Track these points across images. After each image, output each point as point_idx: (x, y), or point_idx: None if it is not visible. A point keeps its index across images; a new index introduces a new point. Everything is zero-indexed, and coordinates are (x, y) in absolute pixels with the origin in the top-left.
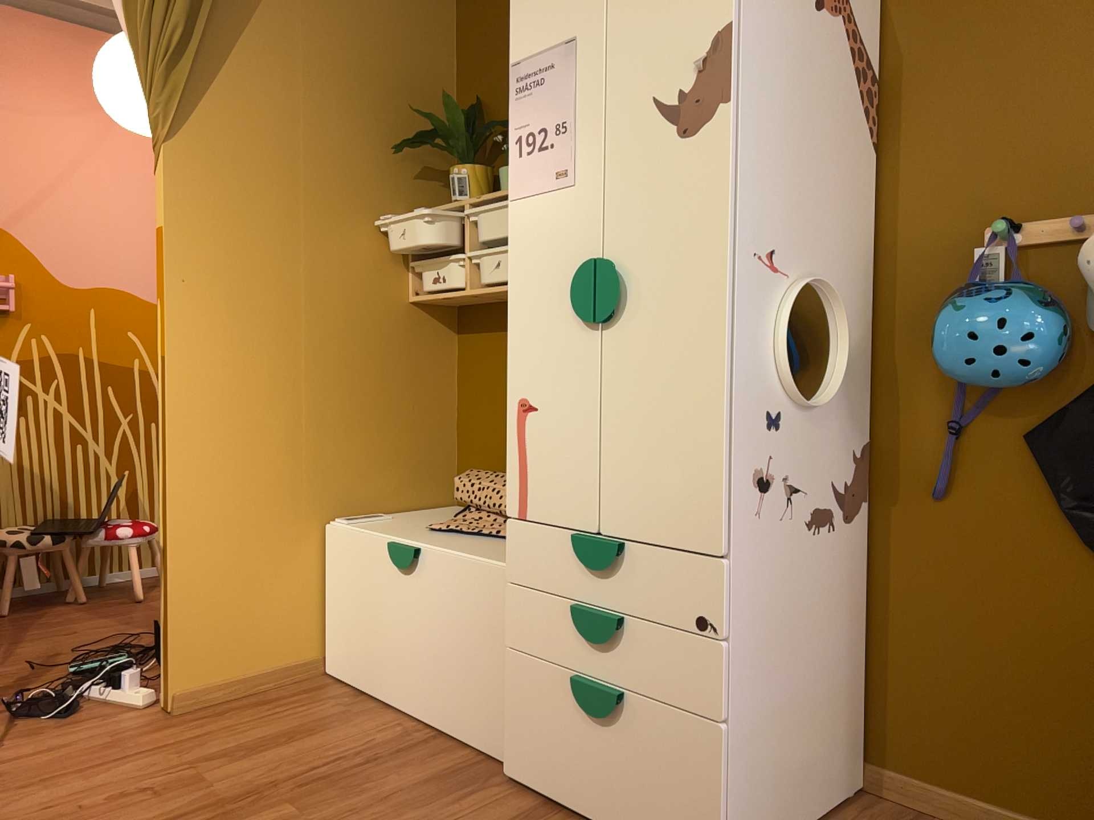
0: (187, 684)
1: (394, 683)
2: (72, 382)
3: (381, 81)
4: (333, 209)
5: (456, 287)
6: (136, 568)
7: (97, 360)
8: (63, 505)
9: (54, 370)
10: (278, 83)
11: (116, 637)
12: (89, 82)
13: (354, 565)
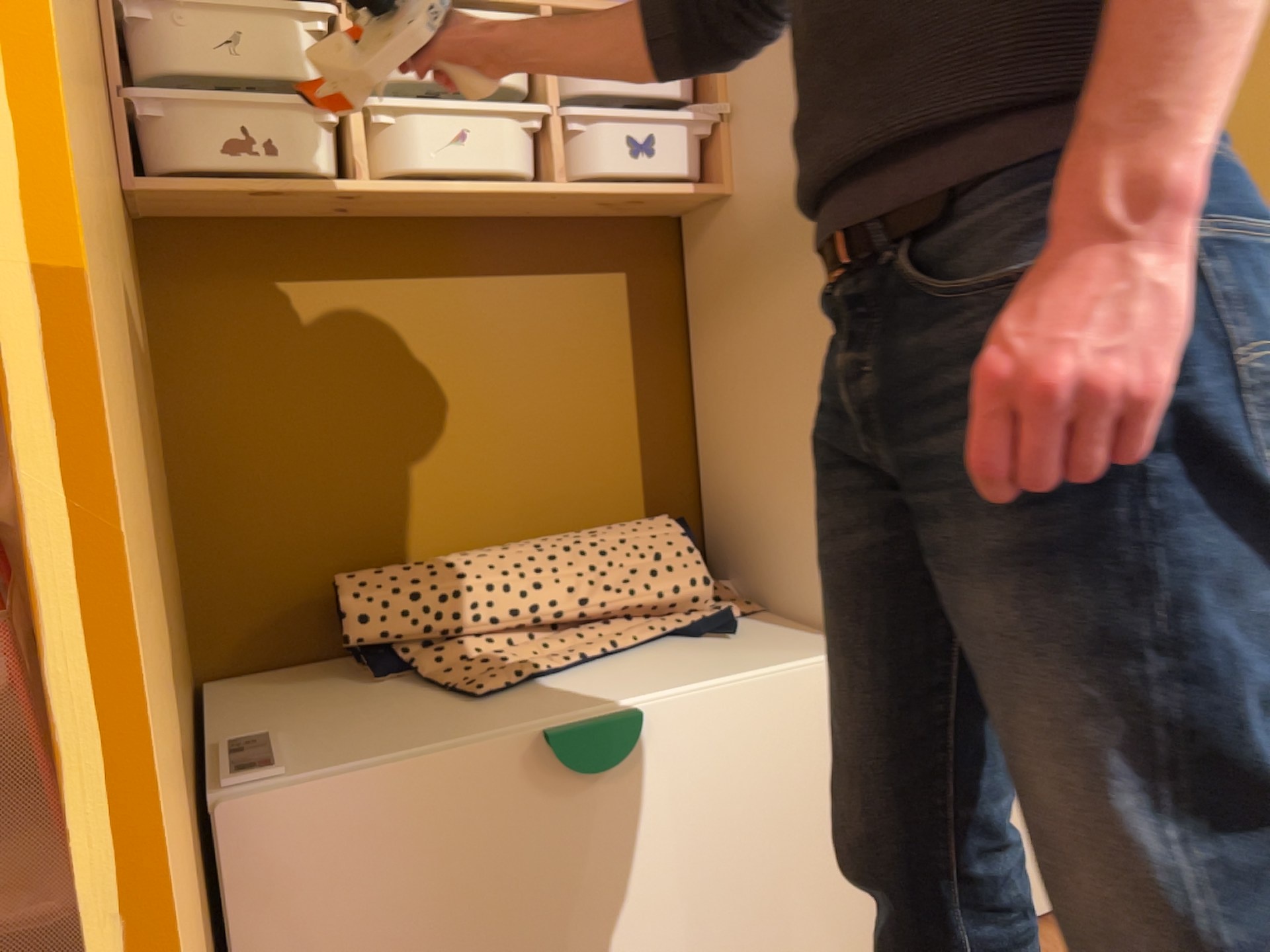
0: None
1: None
2: None
3: None
4: None
5: (304, 172)
6: None
7: None
8: None
9: None
10: None
11: None
12: None
13: (383, 855)
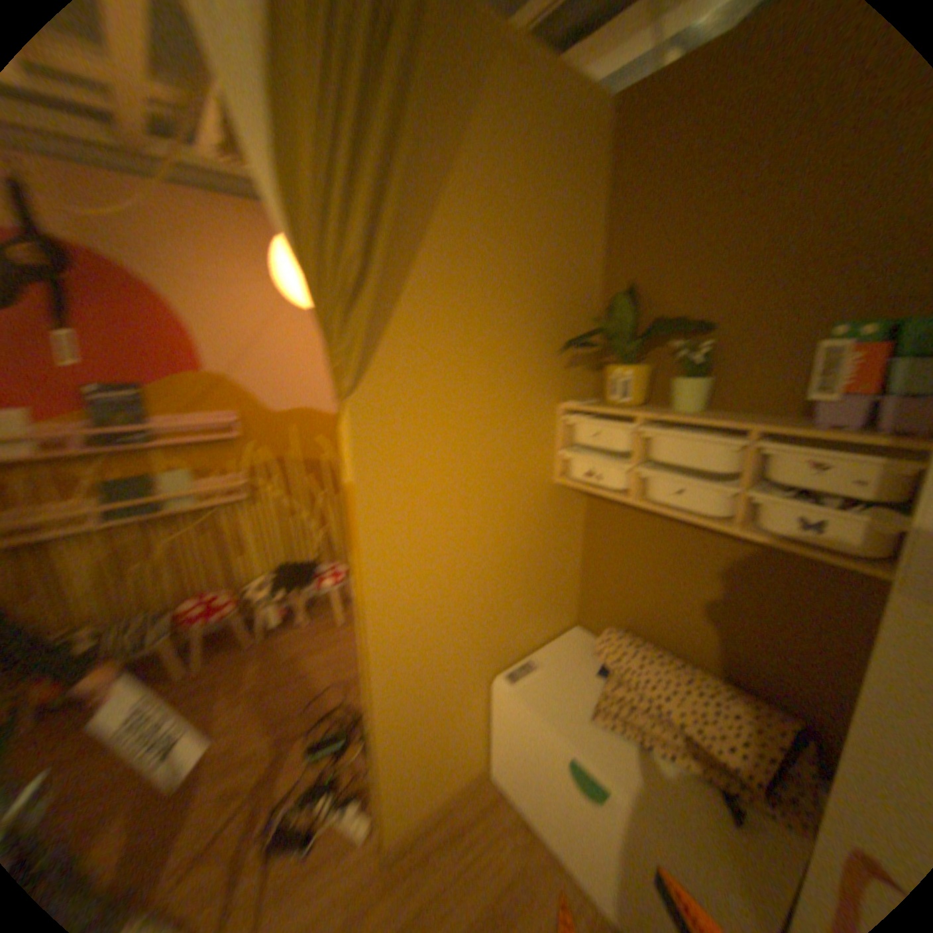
0: (397, 836)
1: (569, 855)
2: (280, 478)
3: (541, 273)
4: (499, 418)
5: (612, 487)
6: (335, 608)
7: (295, 460)
8: (285, 557)
9: (267, 472)
10: (451, 298)
11: (330, 691)
12: (263, 249)
13: (524, 737)
